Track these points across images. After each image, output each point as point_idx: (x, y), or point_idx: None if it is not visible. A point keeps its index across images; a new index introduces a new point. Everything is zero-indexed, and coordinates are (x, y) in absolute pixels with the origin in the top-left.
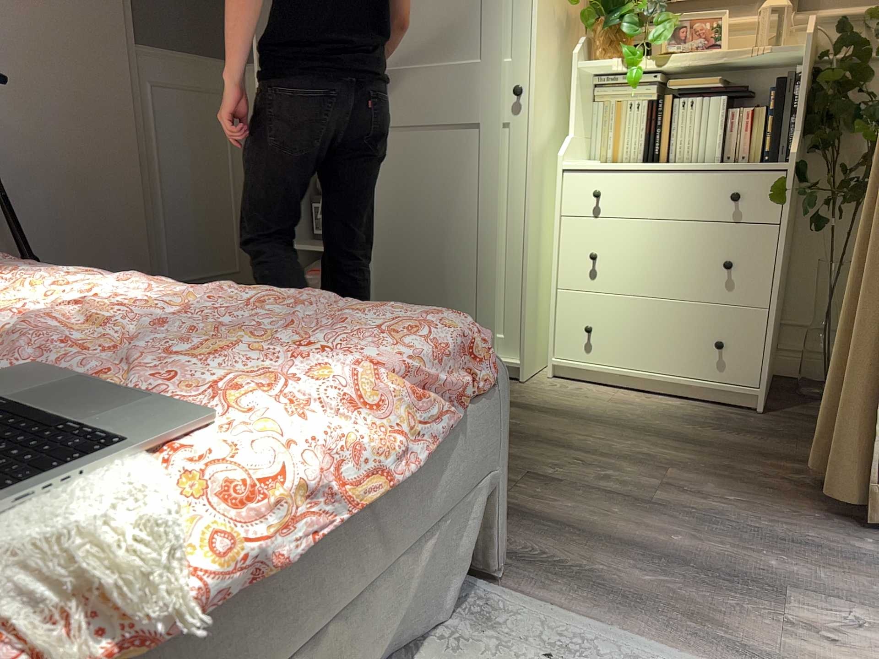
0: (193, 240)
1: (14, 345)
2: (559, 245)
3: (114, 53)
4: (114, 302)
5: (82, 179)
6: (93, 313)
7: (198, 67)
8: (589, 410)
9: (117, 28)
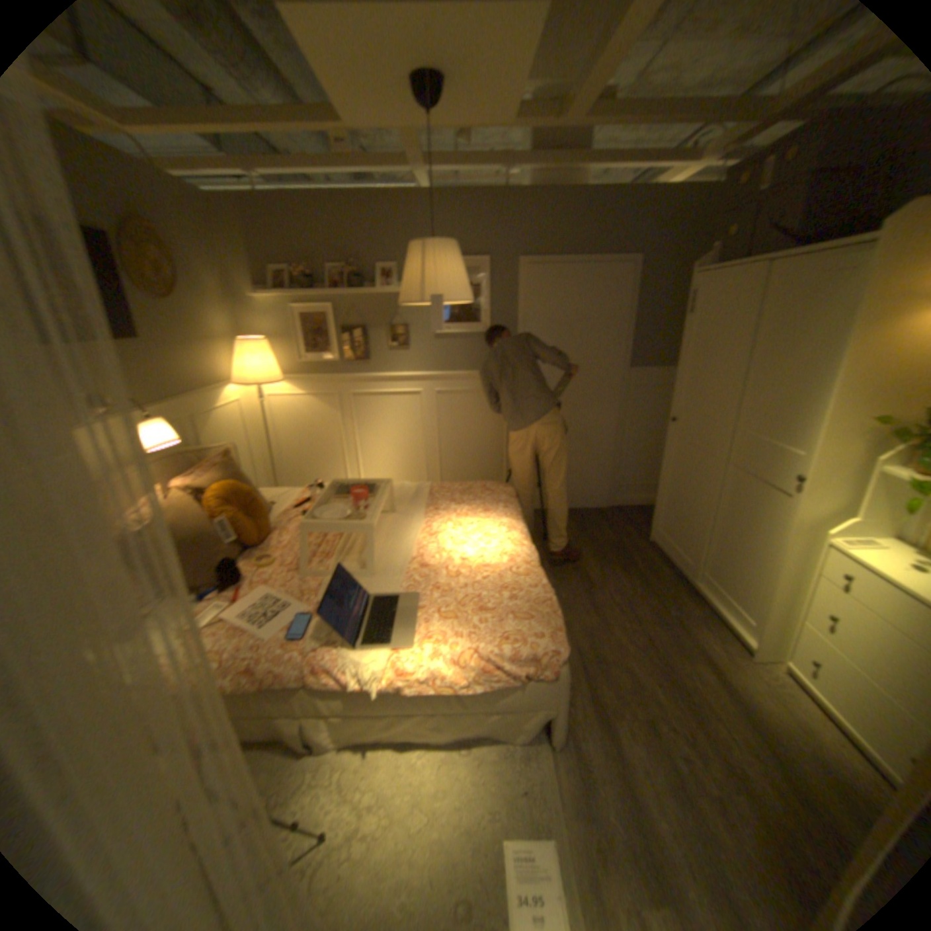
0: (639, 465)
1: (435, 573)
2: (814, 593)
3: (612, 375)
4: (482, 557)
5: (582, 435)
6: (472, 560)
7: (667, 373)
8: (769, 716)
9: (617, 362)
